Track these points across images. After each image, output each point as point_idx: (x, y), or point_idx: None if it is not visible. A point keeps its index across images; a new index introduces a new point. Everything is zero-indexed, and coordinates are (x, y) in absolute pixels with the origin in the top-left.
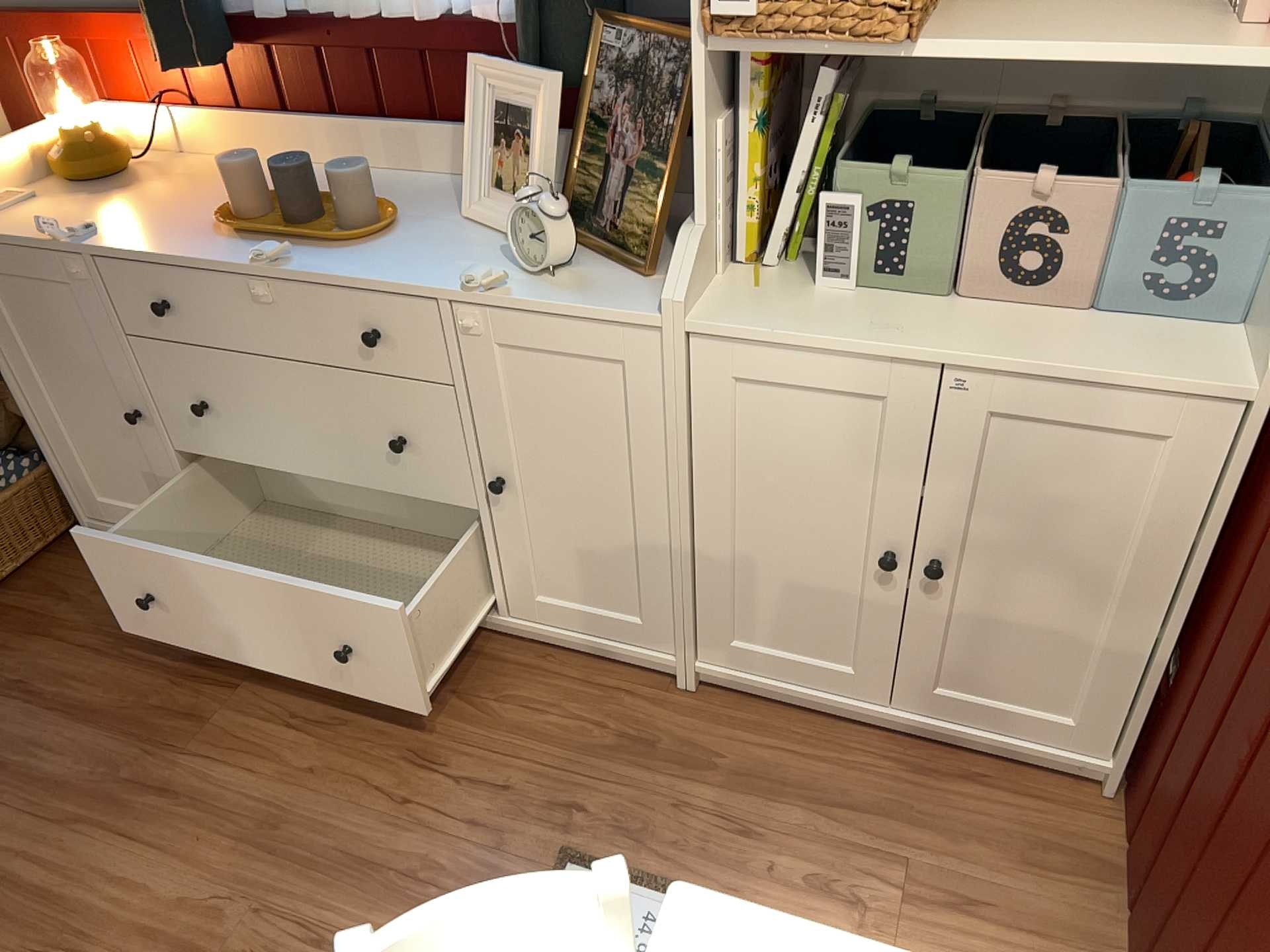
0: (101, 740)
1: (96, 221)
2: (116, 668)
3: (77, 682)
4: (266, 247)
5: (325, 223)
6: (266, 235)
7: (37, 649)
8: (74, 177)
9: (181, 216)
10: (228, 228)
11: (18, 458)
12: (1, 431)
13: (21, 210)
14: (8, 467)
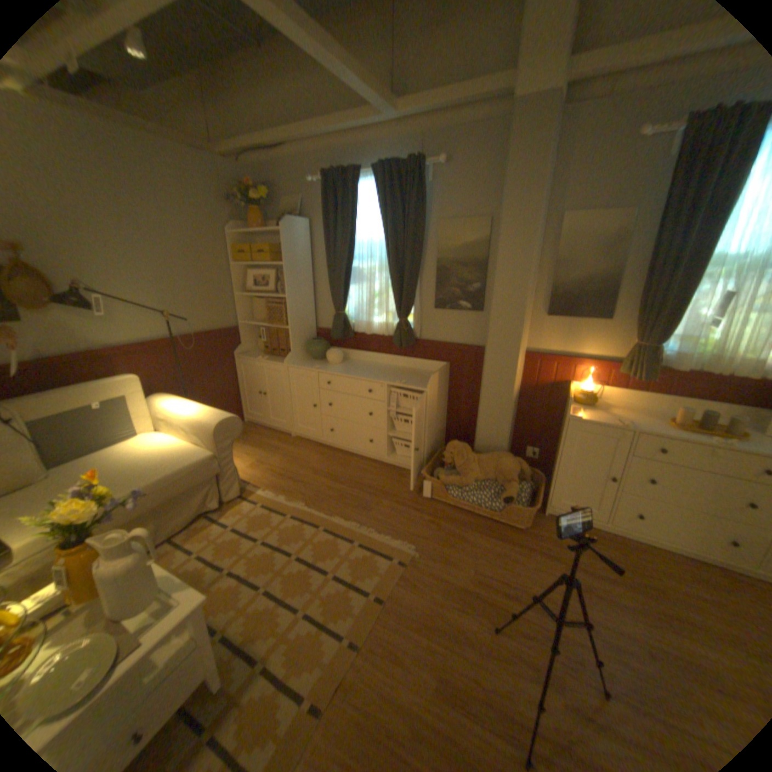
0: (629, 596)
1: (614, 418)
2: (603, 567)
3: (594, 570)
4: (703, 436)
5: (715, 430)
6: (703, 432)
7: (563, 554)
8: (585, 402)
9: (643, 420)
10: (684, 428)
11: (522, 482)
12: (518, 473)
13: (582, 411)
14: (522, 485)
